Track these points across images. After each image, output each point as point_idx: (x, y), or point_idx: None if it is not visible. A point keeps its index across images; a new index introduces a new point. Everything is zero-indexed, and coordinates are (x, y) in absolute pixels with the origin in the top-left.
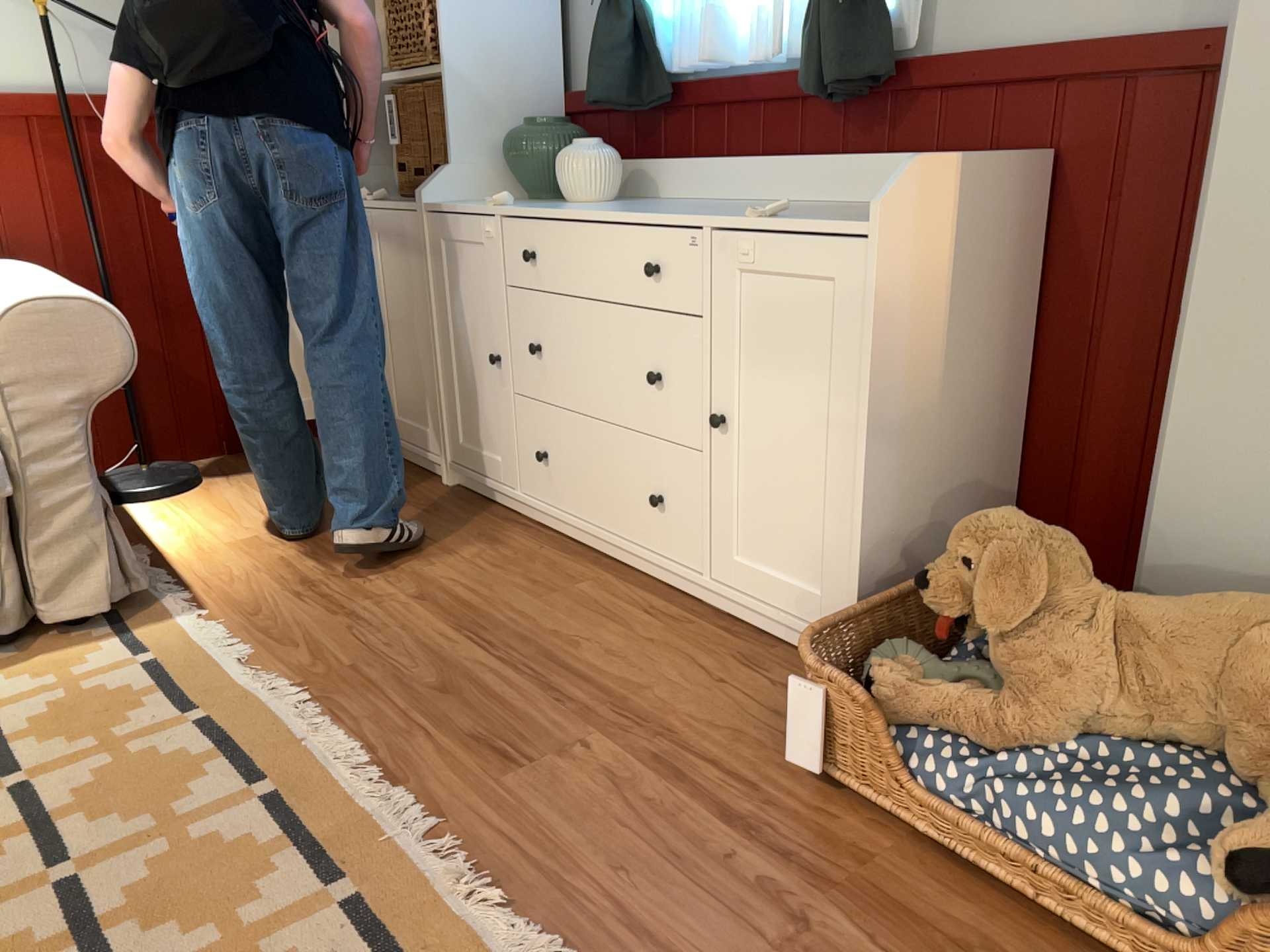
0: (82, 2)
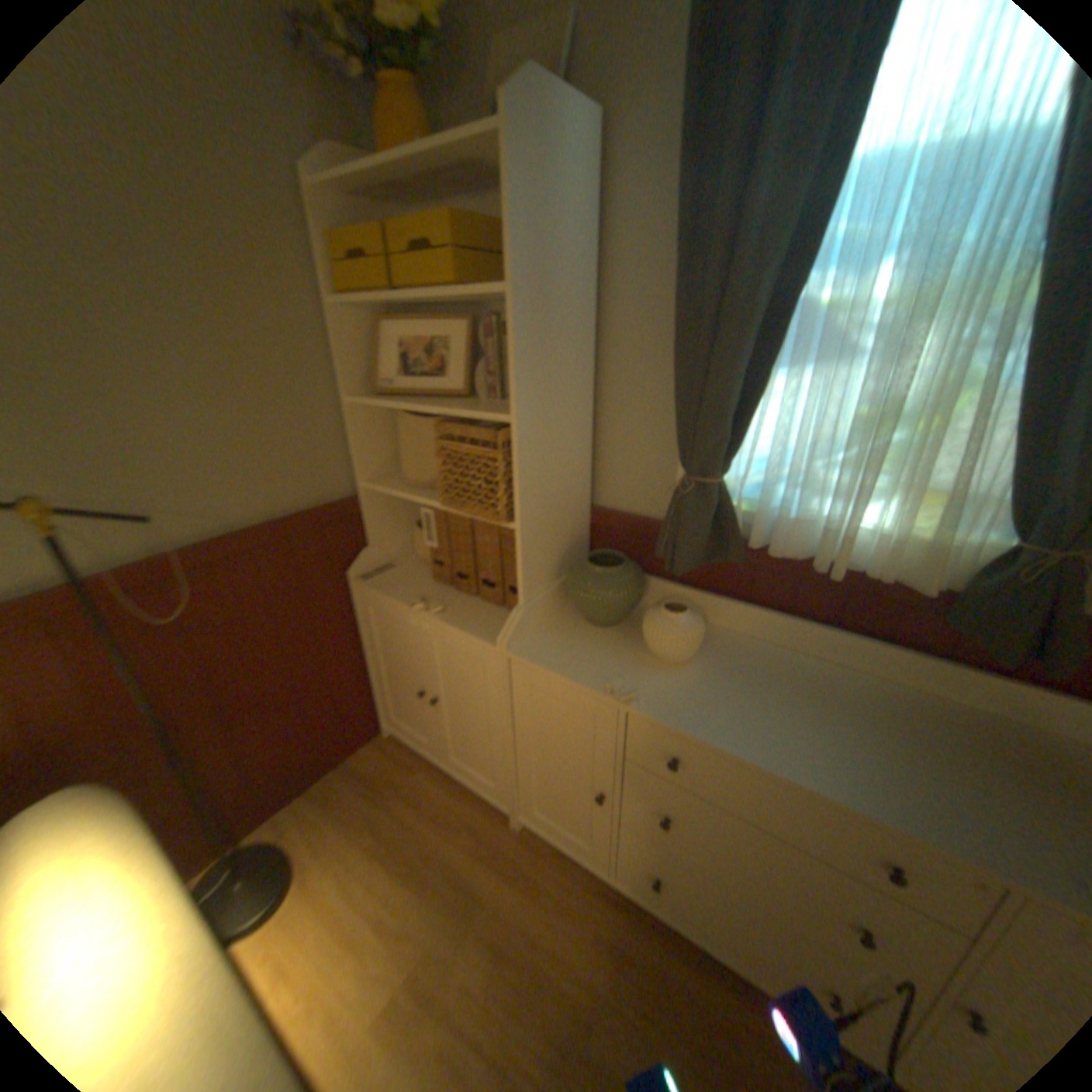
0: (84, 469)
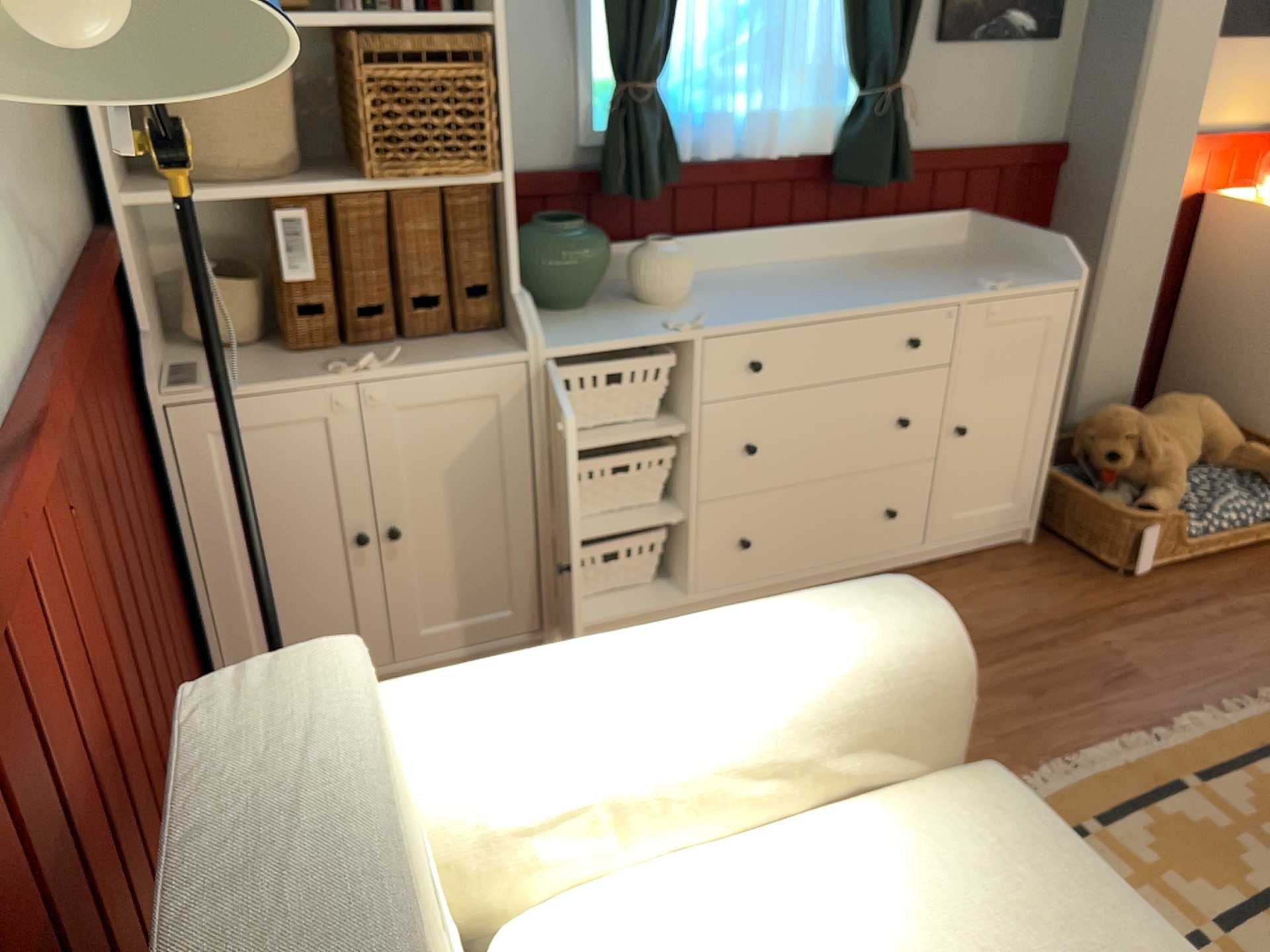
0: None
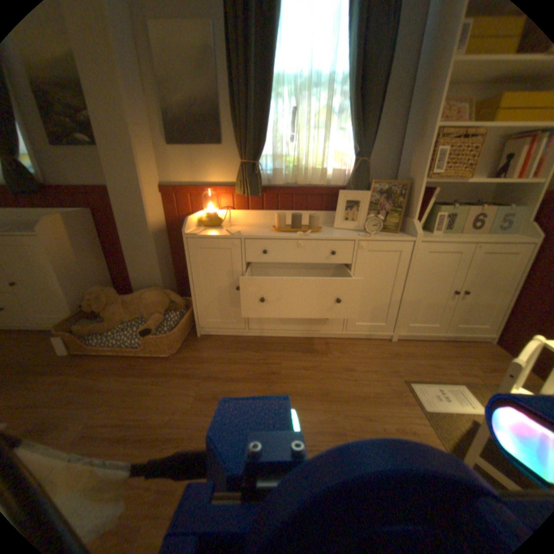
0: None
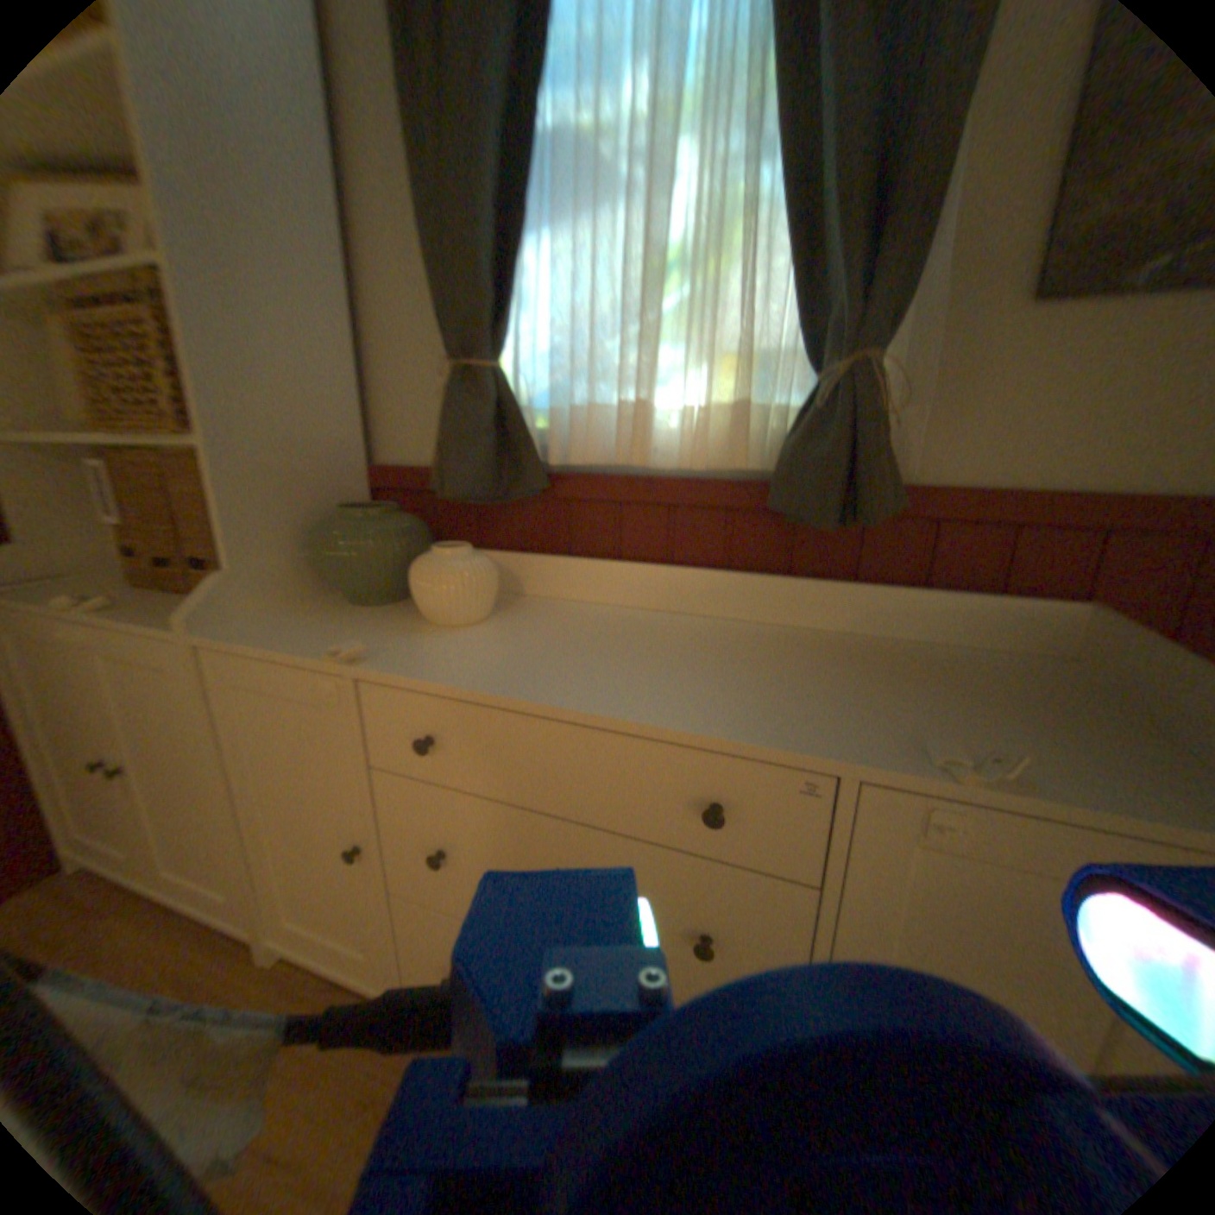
0: None
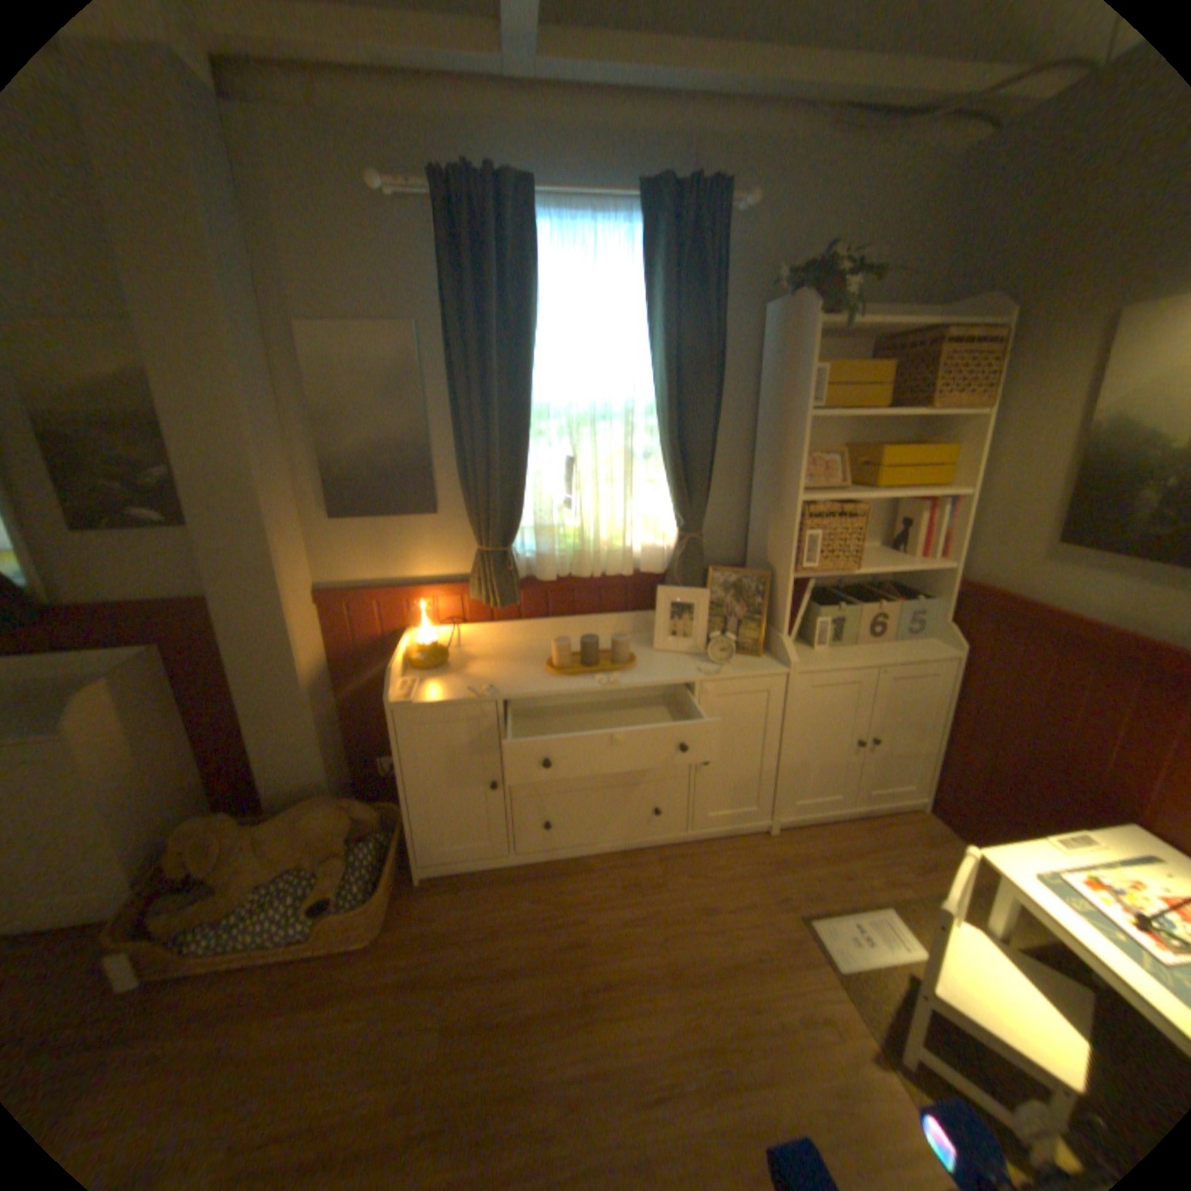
0: None
